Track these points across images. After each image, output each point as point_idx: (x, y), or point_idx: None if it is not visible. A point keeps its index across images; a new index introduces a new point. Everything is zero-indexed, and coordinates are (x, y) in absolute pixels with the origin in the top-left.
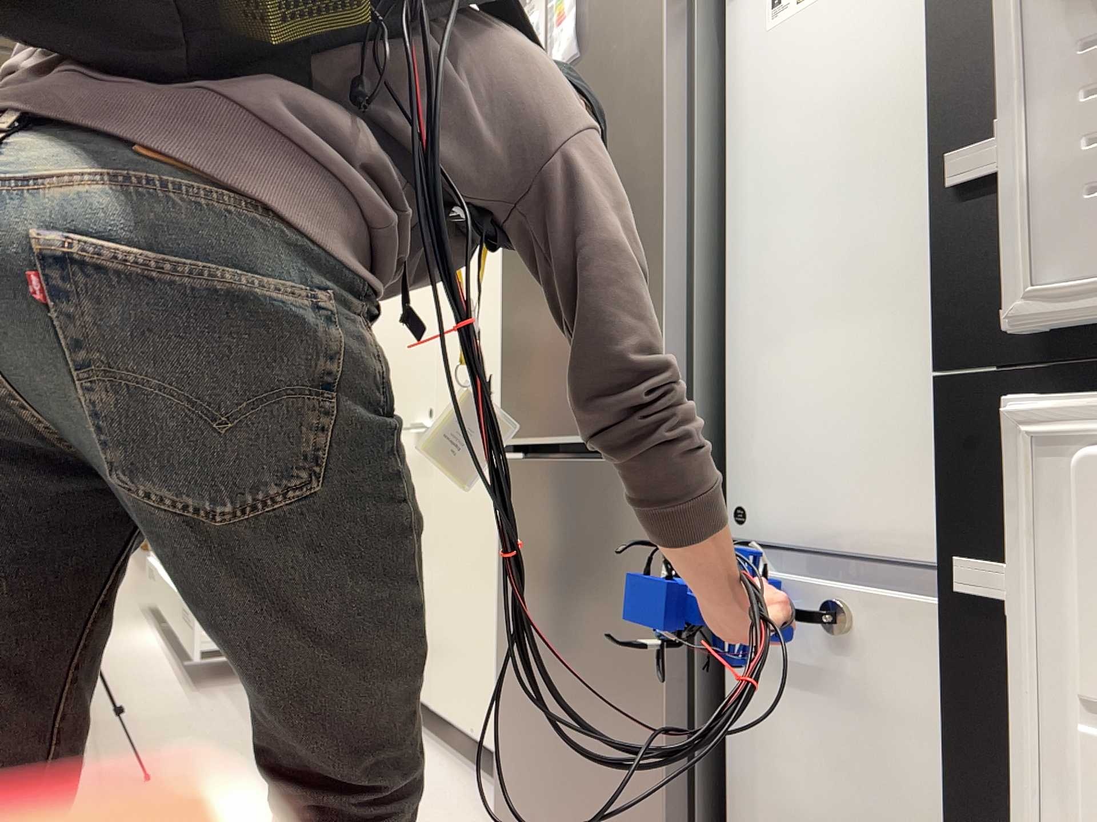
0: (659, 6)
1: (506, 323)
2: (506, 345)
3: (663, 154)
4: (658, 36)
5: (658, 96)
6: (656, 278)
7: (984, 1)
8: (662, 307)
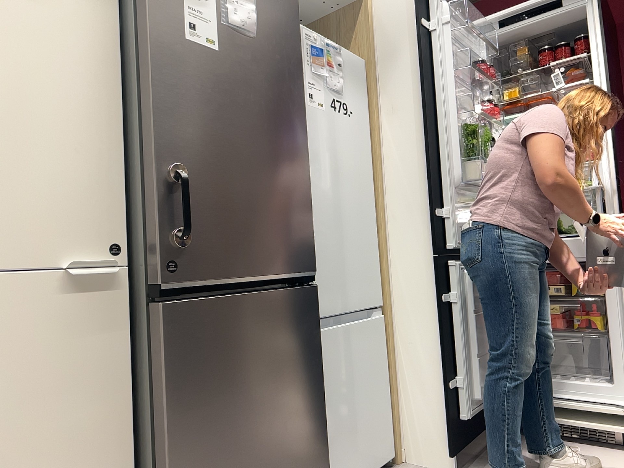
0: (299, 62)
1: (164, 177)
2: (165, 198)
3: (306, 136)
4: (300, 77)
5: (301, 106)
6: (306, 194)
7: (435, 178)
8: (310, 210)
